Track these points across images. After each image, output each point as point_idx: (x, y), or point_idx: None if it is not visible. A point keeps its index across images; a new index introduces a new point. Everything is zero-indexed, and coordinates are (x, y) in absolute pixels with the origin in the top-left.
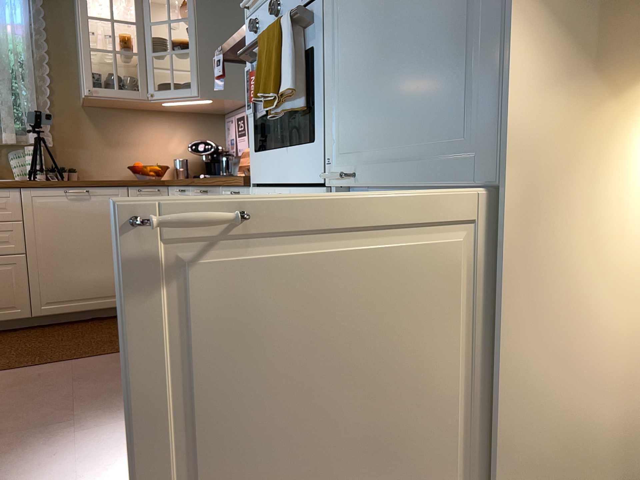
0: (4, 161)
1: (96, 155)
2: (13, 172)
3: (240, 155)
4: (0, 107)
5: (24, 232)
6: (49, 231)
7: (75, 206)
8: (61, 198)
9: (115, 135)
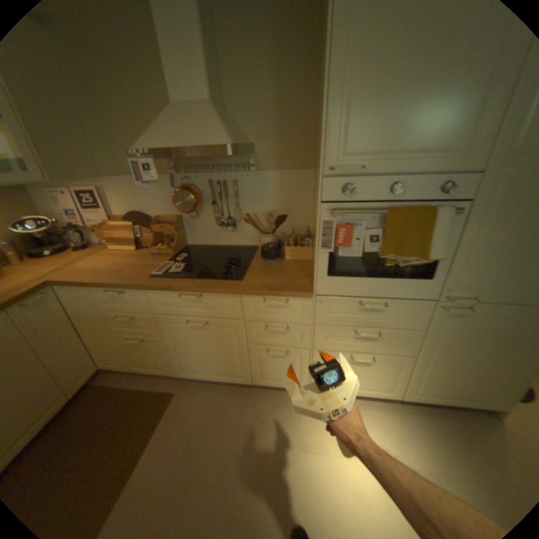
0: None
1: None
2: None
3: (82, 223)
4: None
5: None
6: None
7: None
8: None
9: None
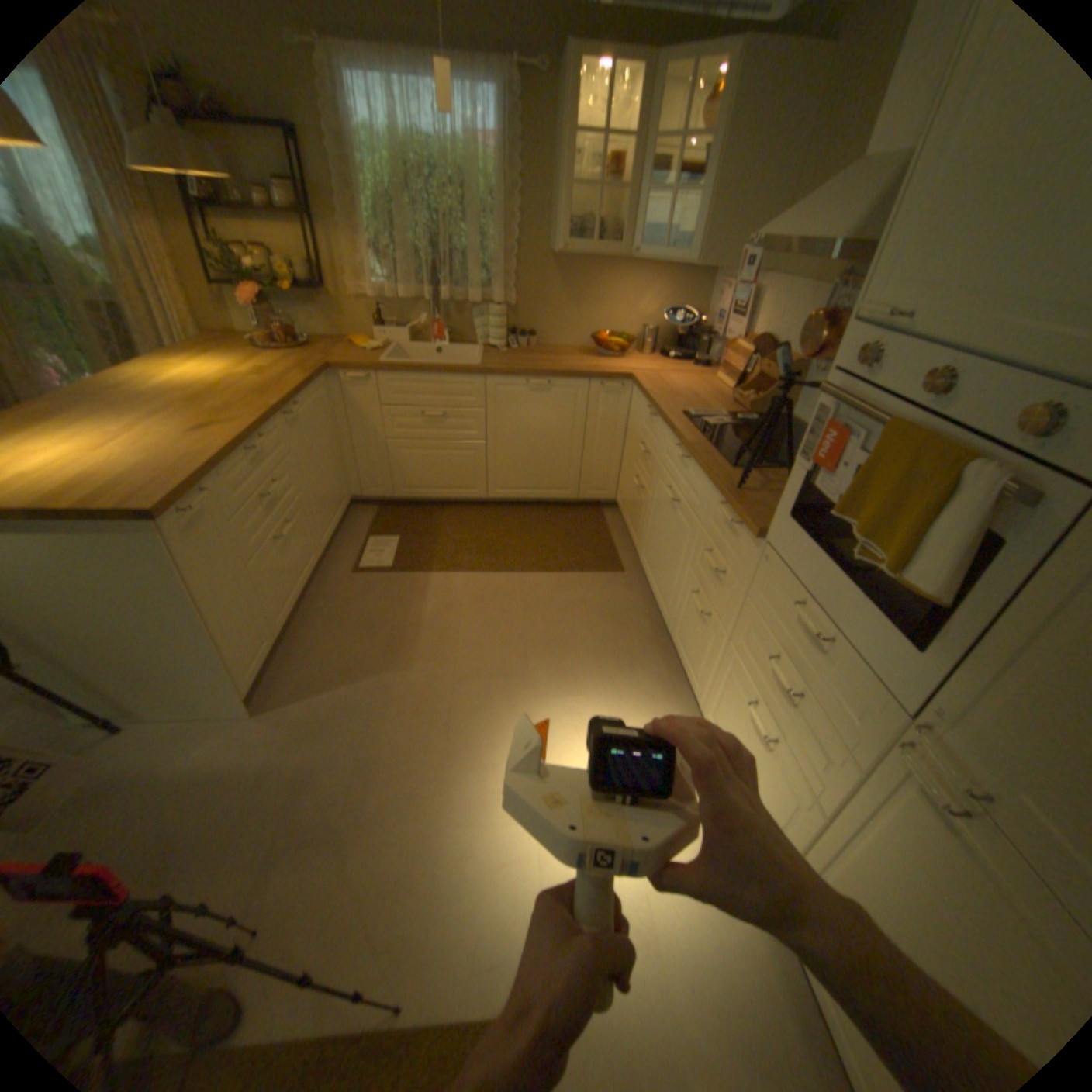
0: (468, 319)
1: (557, 315)
2: (476, 335)
3: (726, 335)
4: (466, 254)
5: (485, 421)
6: (507, 422)
7: (534, 398)
8: (522, 389)
9: (581, 291)
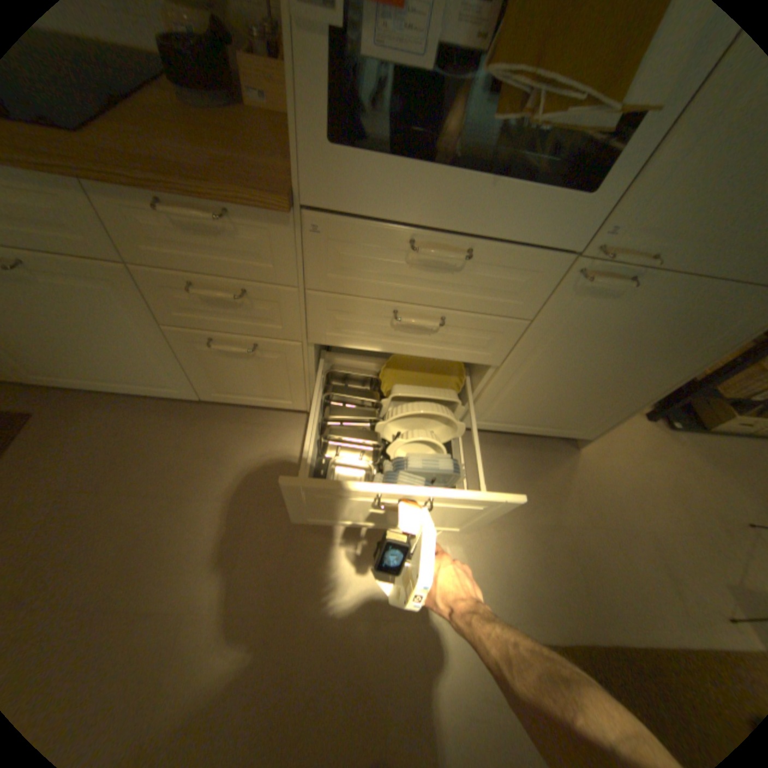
0: None
1: None
2: None
3: None
4: None
5: None
6: None
7: None
8: None
9: None
